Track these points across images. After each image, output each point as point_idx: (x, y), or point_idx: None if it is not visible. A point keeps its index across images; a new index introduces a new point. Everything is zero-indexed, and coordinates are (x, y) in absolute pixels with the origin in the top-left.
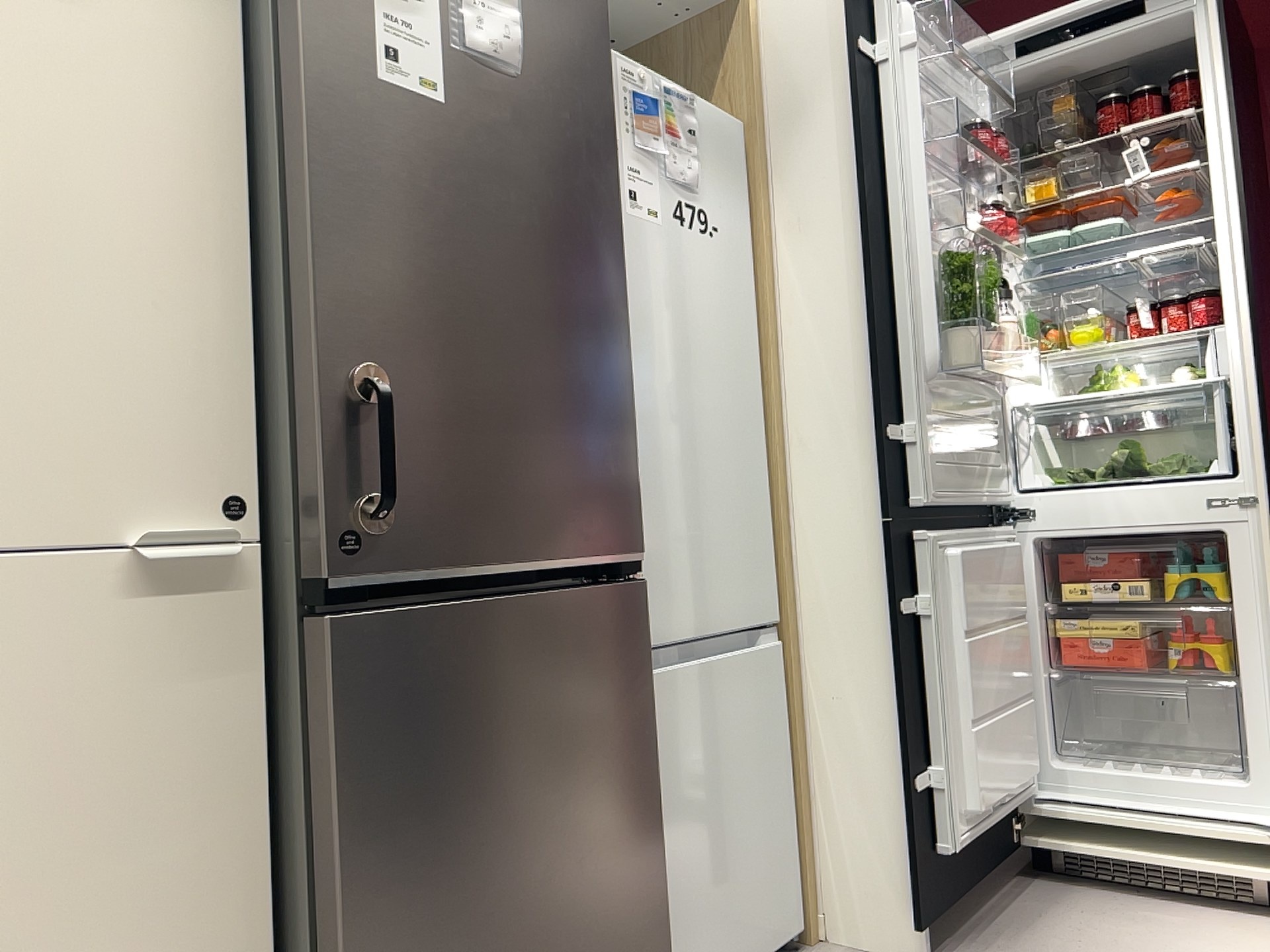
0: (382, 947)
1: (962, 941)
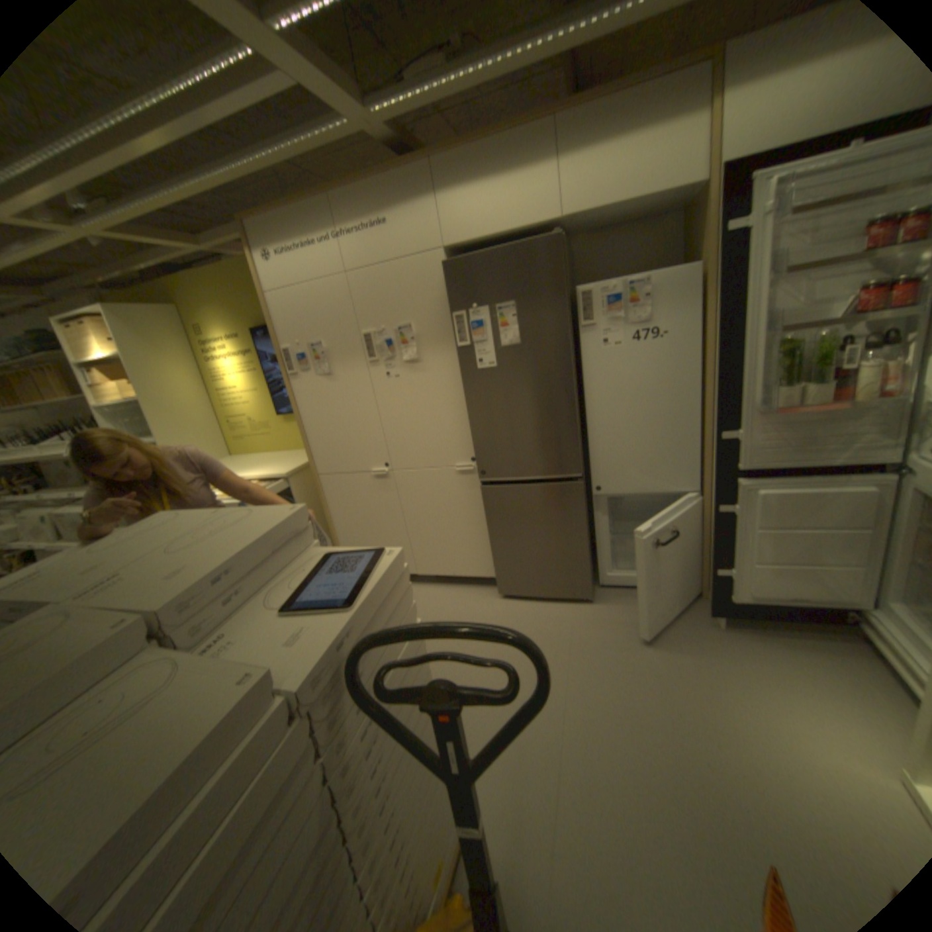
0: (499, 543)
1: (754, 634)
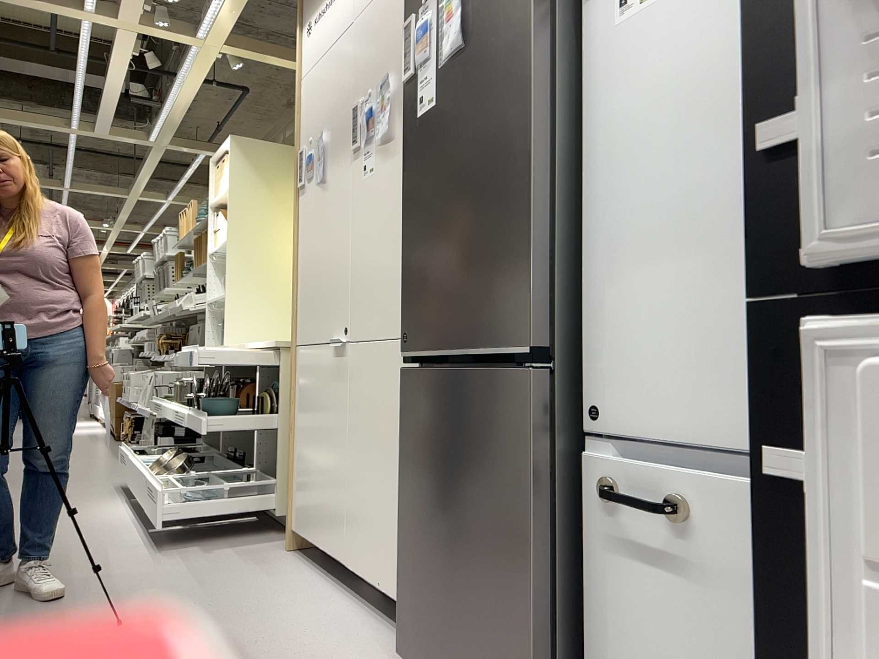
0: (407, 517)
1: None
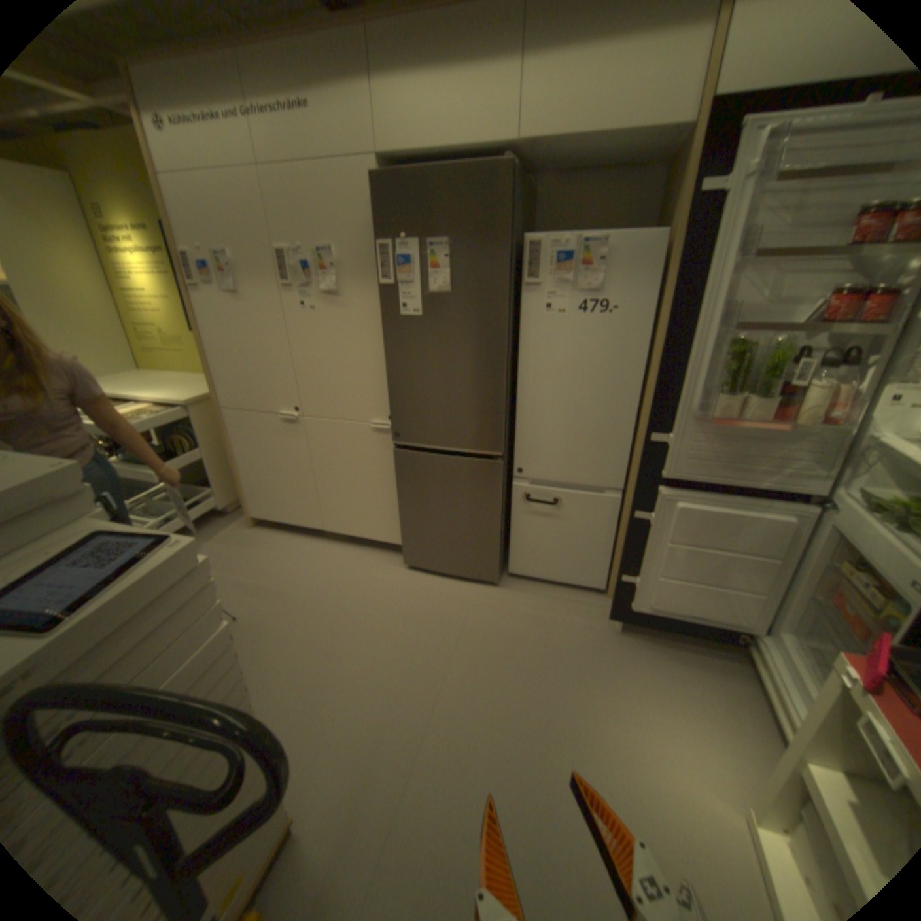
0: (408, 513)
1: (647, 641)
